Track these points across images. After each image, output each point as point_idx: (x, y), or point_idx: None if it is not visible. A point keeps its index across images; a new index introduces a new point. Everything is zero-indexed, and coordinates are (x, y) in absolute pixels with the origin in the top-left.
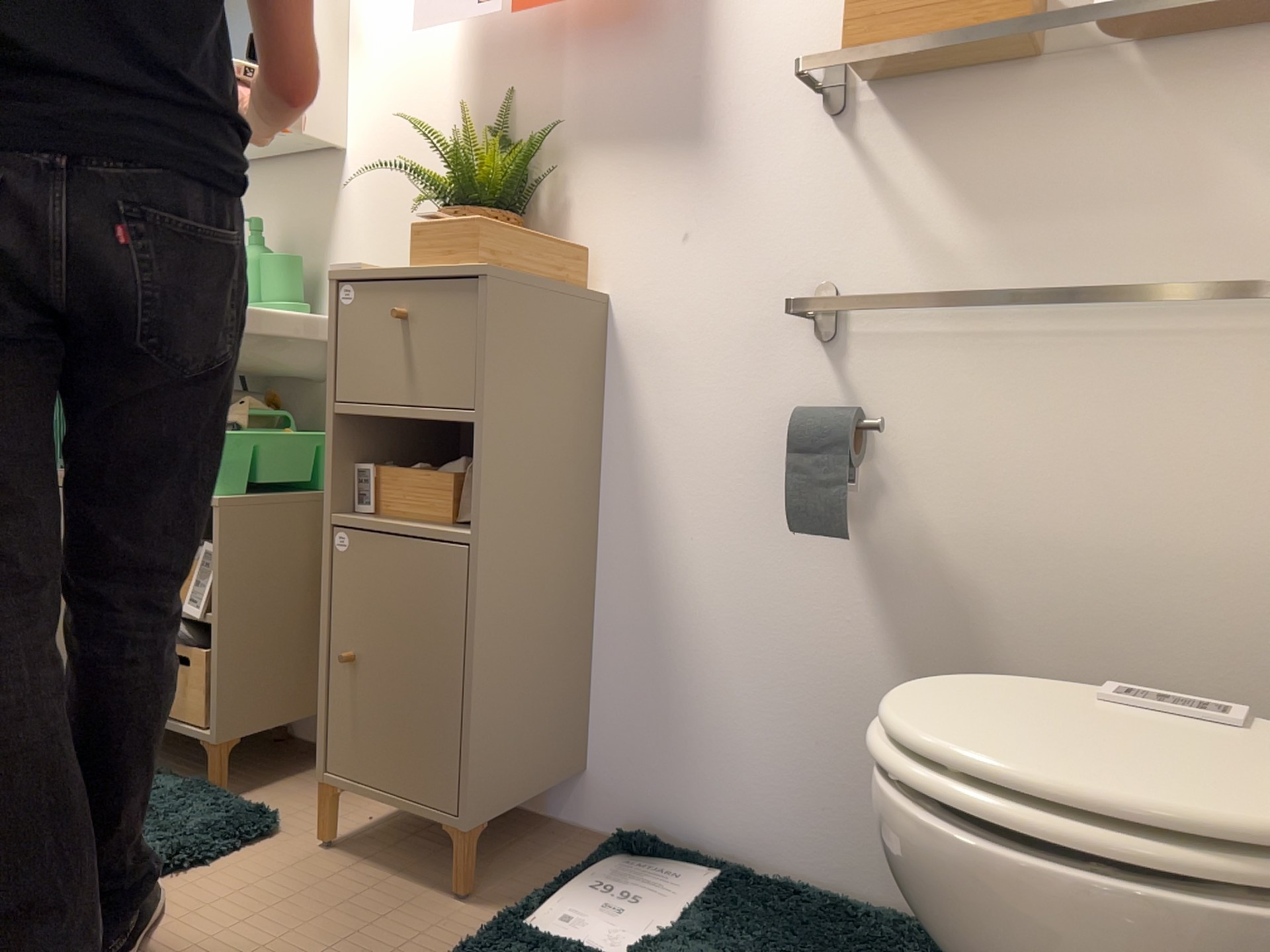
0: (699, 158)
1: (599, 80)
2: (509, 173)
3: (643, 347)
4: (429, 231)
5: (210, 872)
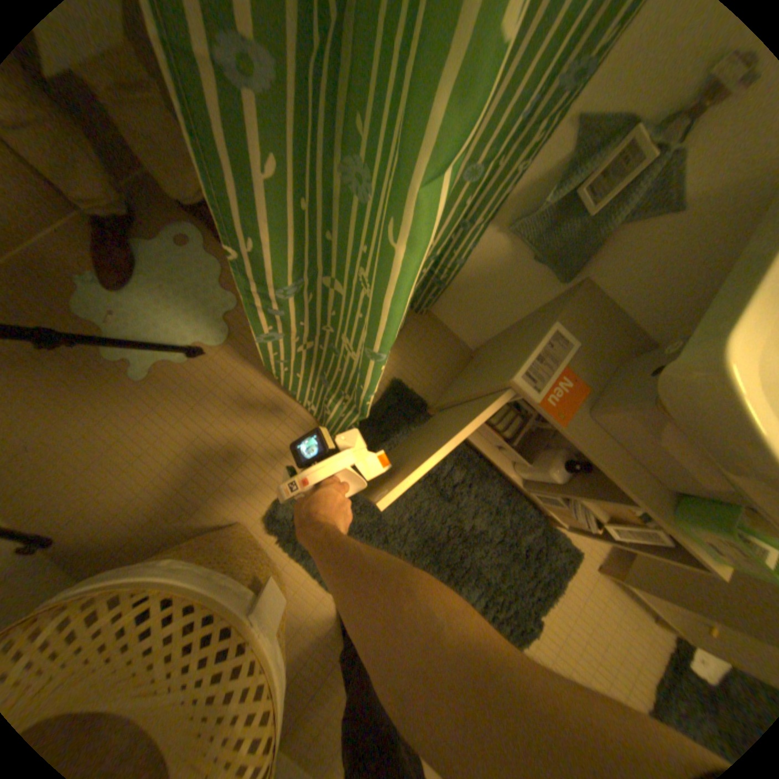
0: None
1: None
2: None
3: None
4: None
5: (568, 600)
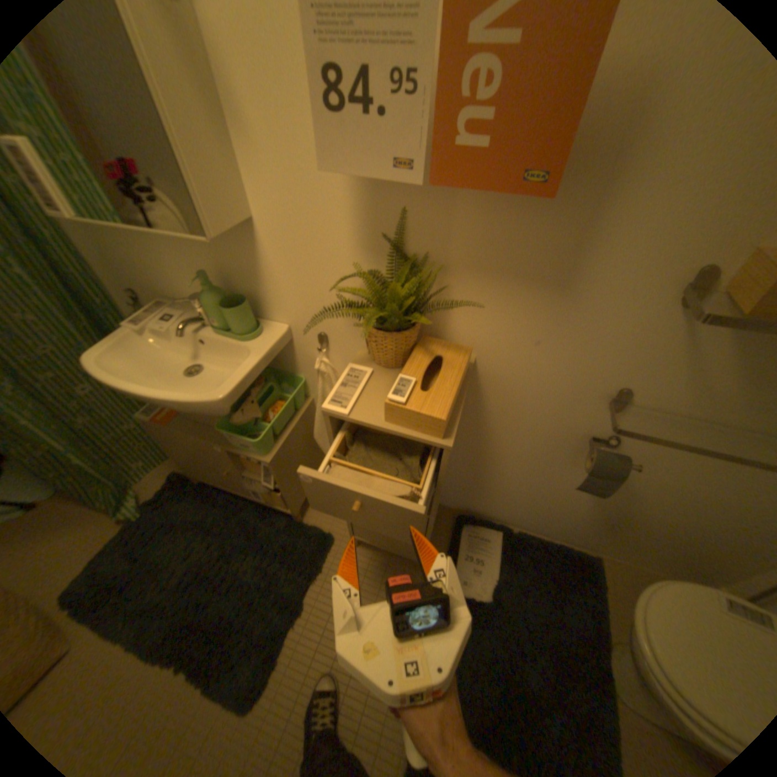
0: (564, 301)
1: (489, 221)
2: (413, 289)
3: (495, 385)
4: (401, 409)
5: (326, 578)
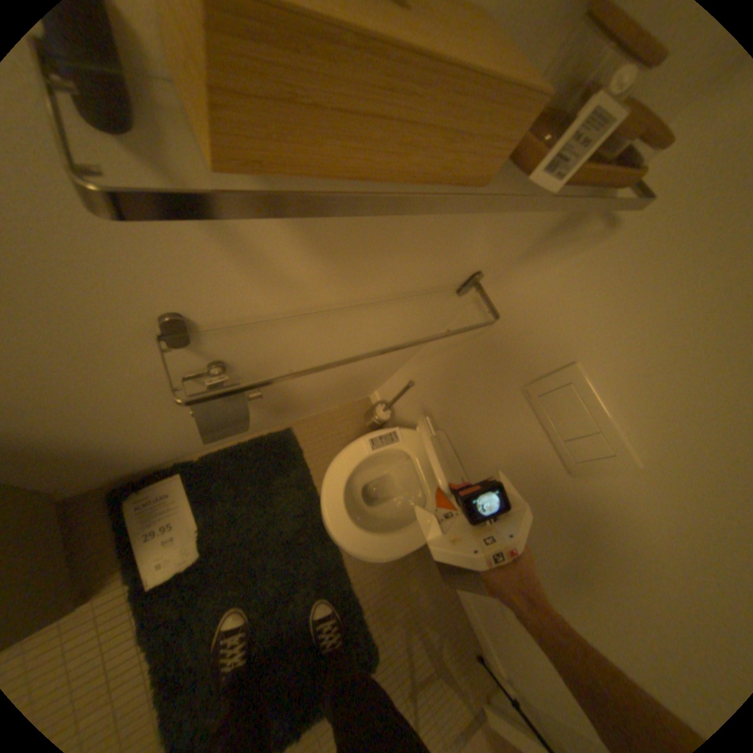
0: None
1: None
2: None
3: None
4: None
5: None
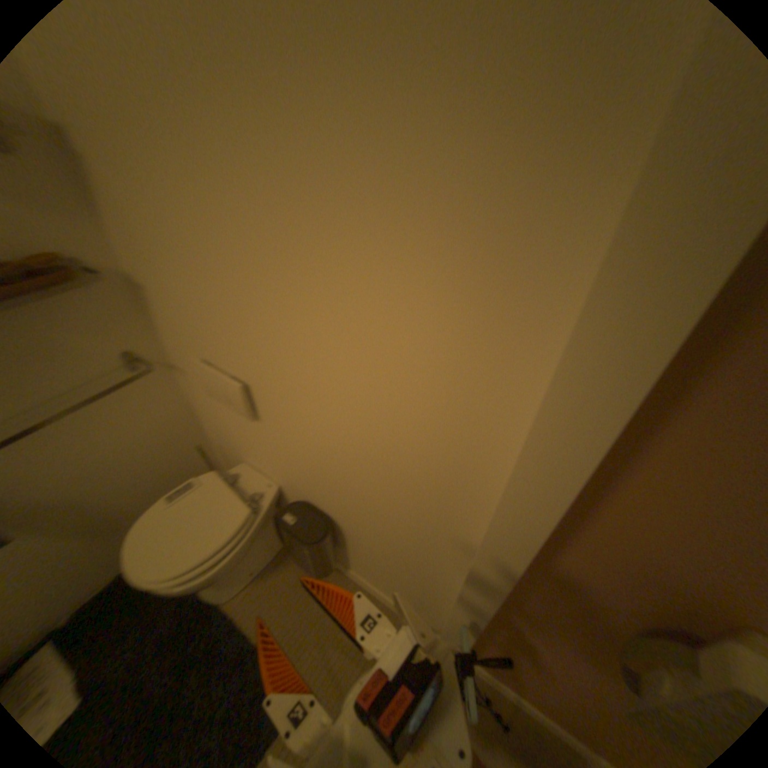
0: None
1: None
2: None
3: None
4: None
5: None
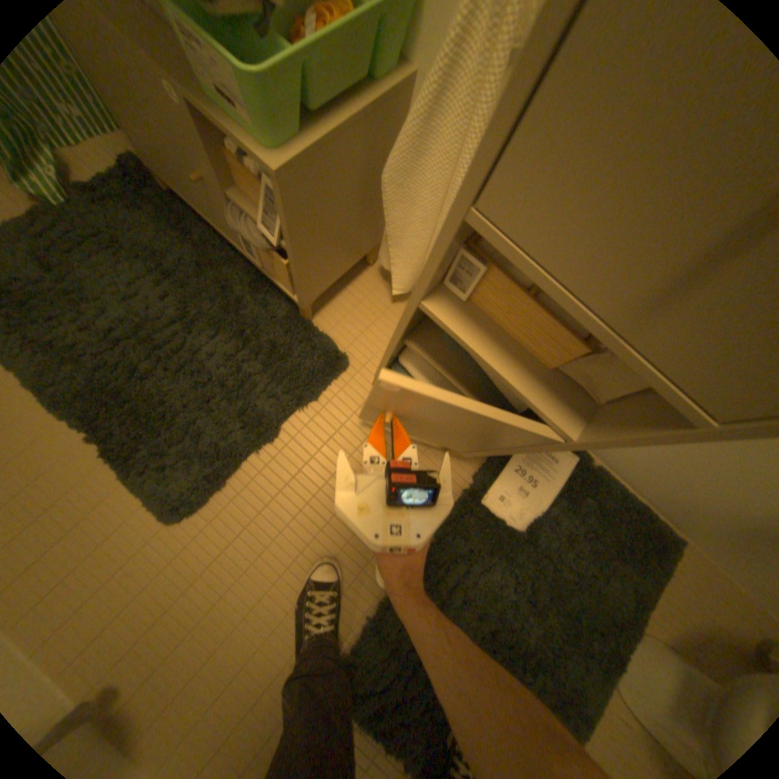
0: None
1: None
2: None
3: None
4: None
5: (322, 408)
